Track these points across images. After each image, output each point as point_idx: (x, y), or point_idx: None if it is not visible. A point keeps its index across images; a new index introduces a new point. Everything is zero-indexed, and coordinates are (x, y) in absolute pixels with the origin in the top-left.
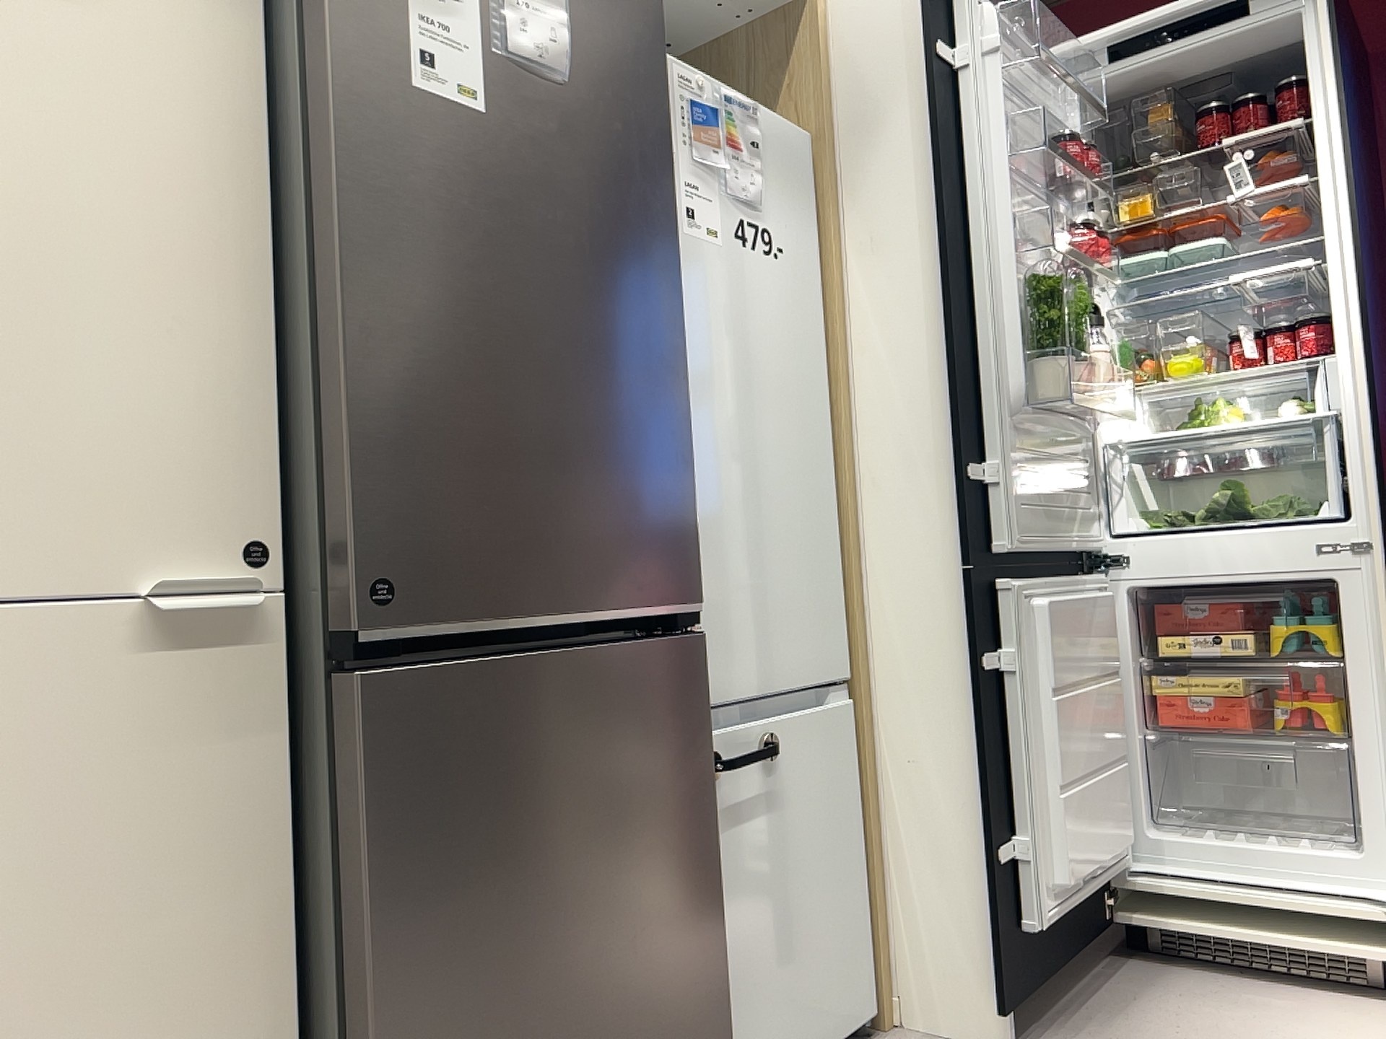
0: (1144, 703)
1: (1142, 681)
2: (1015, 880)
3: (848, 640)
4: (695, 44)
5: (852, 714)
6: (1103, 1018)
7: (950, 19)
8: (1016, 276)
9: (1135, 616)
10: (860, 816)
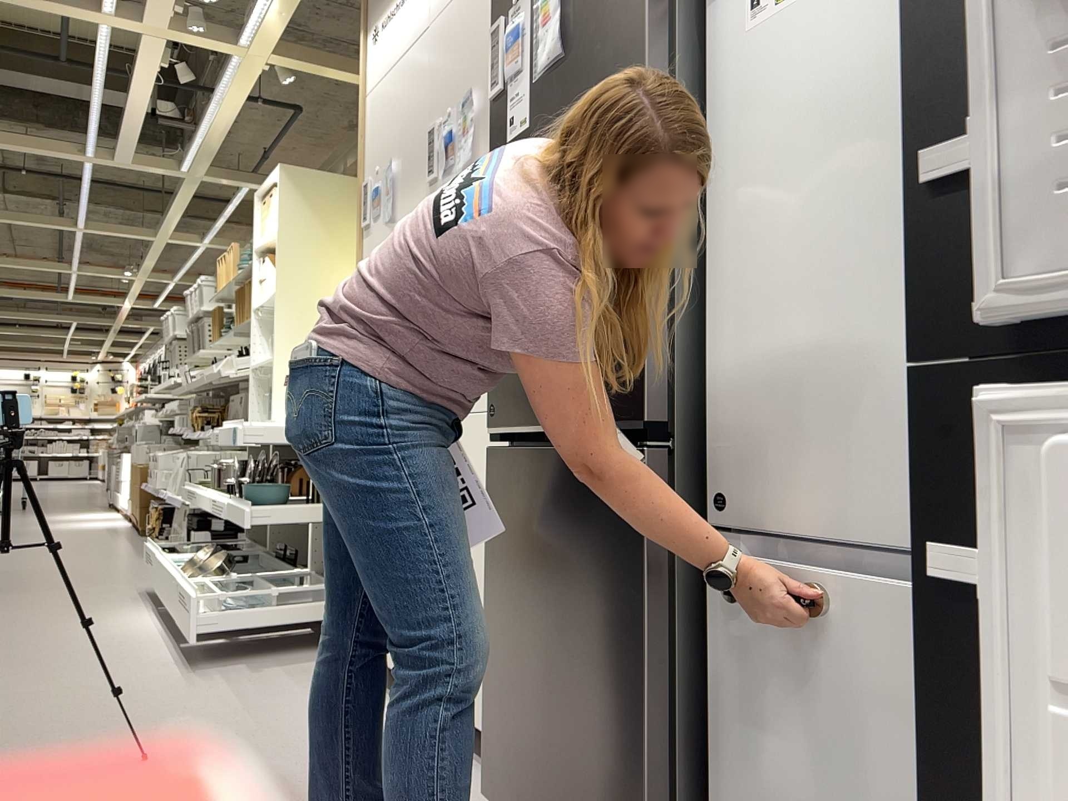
0: None
1: None
2: None
3: None
4: None
5: None
6: None
7: None
8: None
9: None
10: None
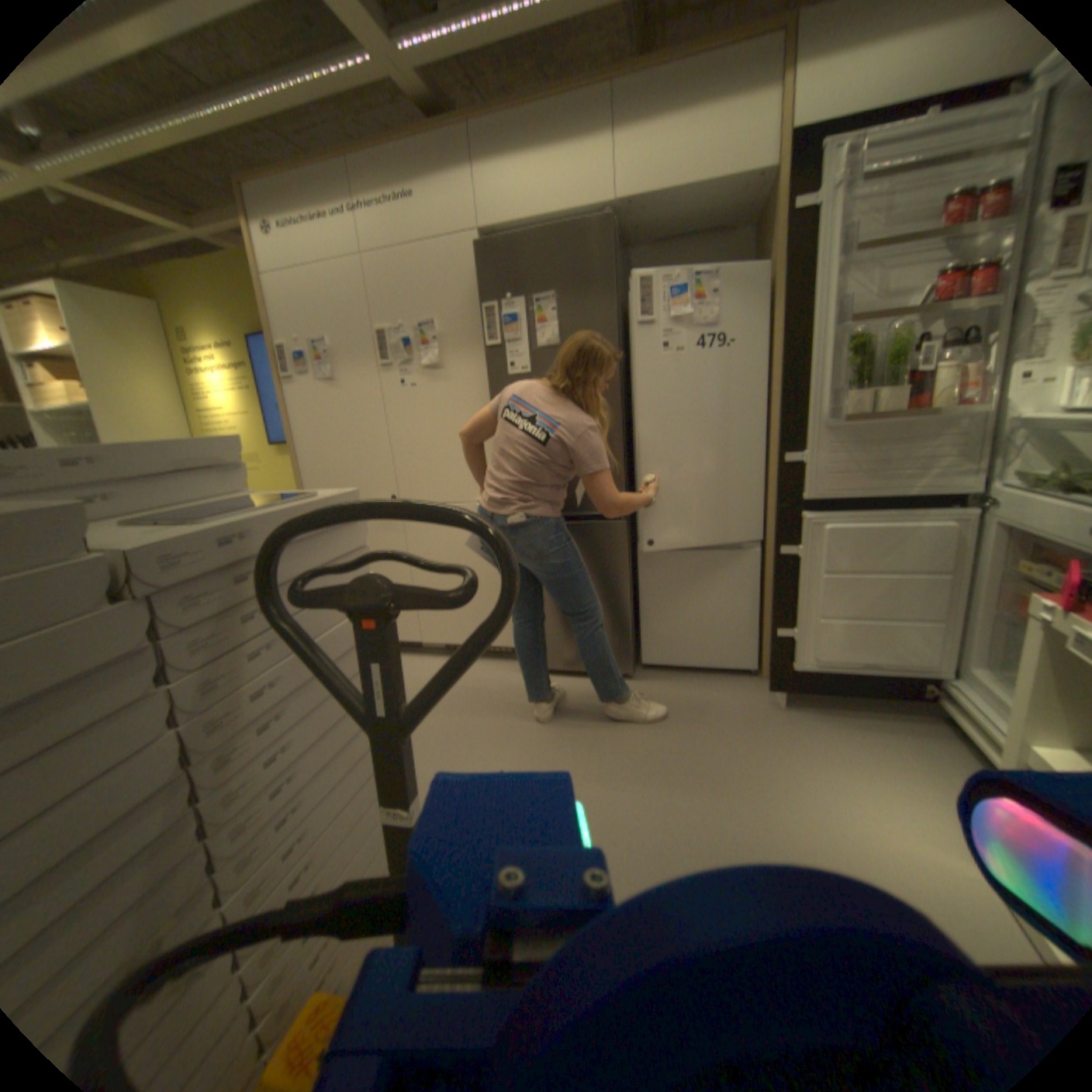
0: (999, 597)
1: (1002, 583)
2: (790, 646)
3: (765, 522)
4: (760, 199)
5: (764, 554)
6: (846, 726)
7: (817, 170)
8: (845, 336)
9: (1009, 541)
10: (763, 596)
